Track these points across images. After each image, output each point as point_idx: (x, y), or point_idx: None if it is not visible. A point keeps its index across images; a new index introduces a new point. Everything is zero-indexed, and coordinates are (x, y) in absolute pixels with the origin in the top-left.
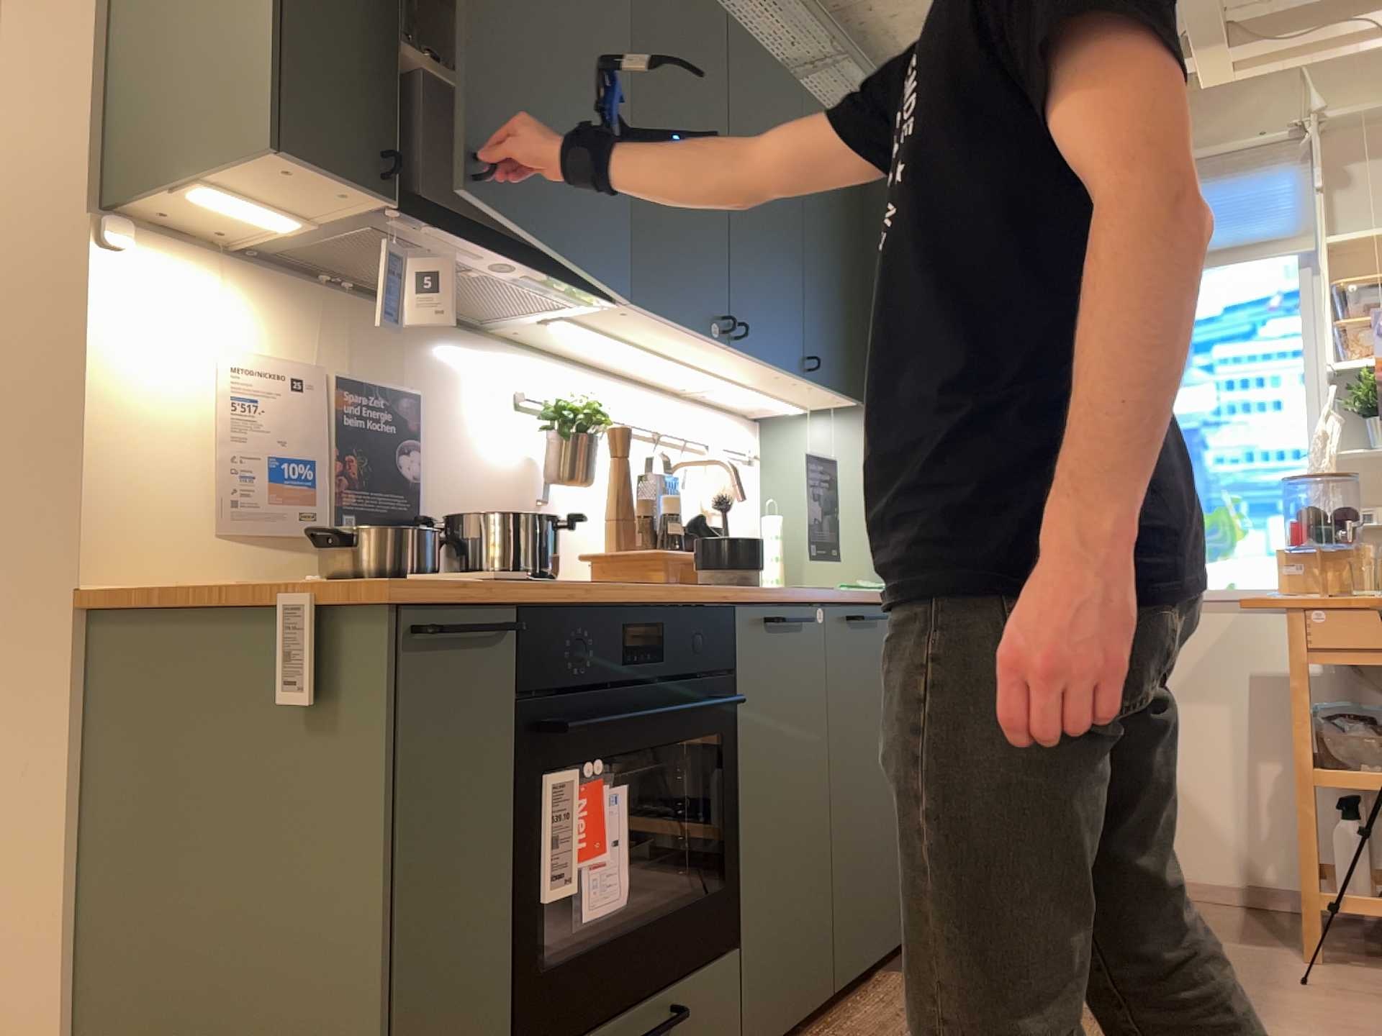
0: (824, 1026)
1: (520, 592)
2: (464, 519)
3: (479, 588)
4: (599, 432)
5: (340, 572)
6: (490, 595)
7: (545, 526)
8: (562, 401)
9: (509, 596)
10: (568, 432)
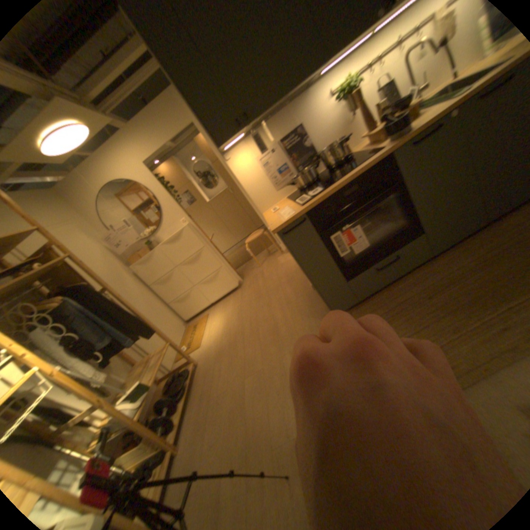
0: (489, 228)
1: (303, 210)
2: (320, 154)
3: (296, 212)
4: (360, 81)
5: (298, 186)
6: (296, 216)
7: (340, 144)
8: (342, 84)
9: (303, 210)
10: (351, 89)
